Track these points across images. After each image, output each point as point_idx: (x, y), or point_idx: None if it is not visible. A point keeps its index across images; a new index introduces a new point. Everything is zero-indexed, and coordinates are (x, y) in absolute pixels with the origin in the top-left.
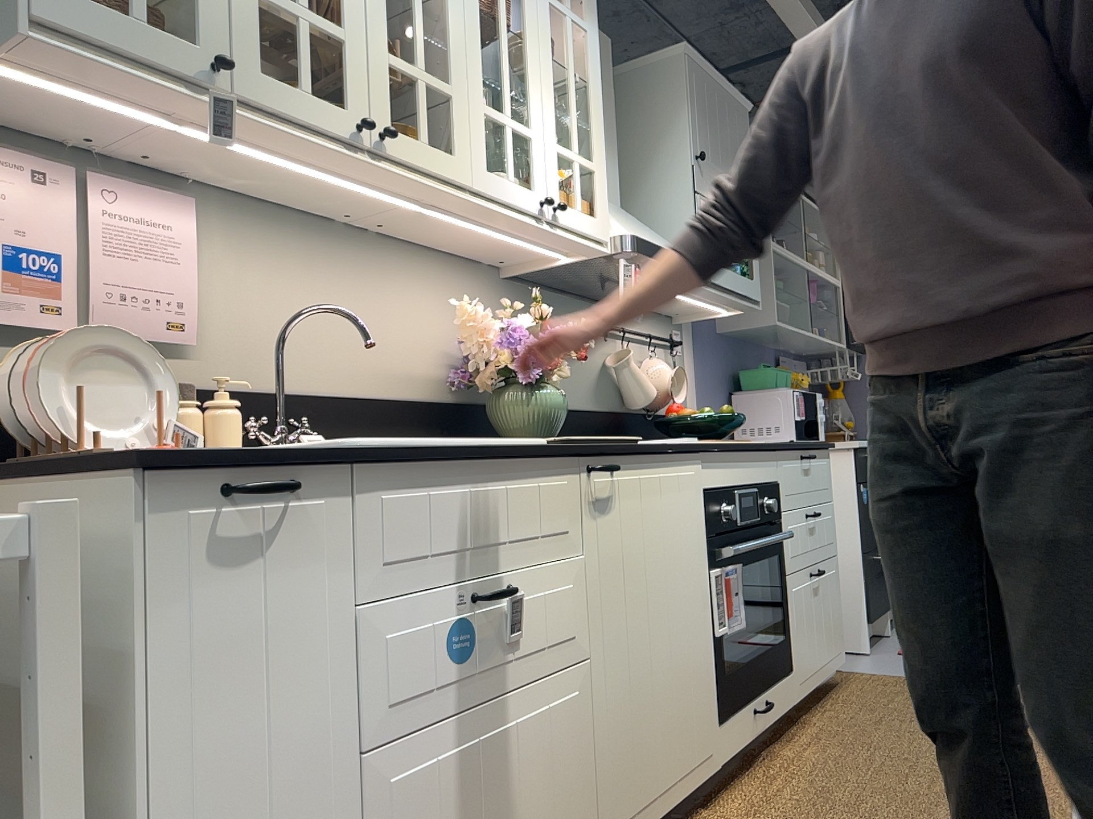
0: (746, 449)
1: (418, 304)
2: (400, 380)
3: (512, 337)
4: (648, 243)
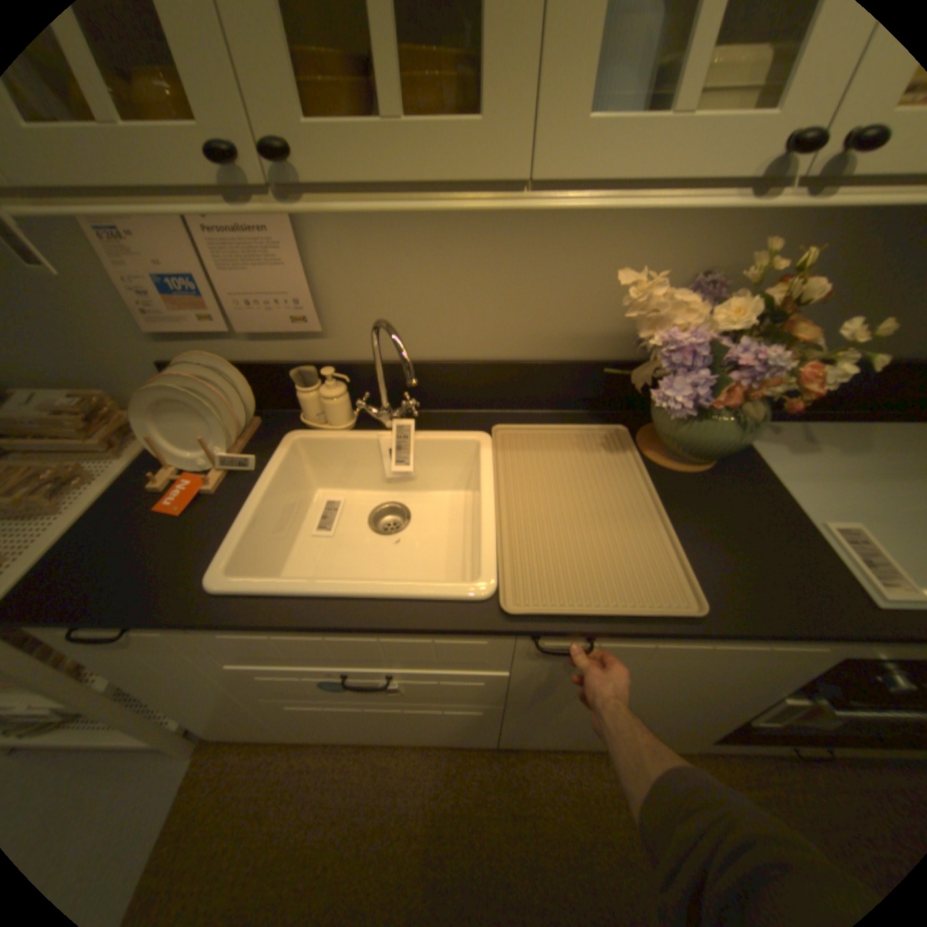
0: None
1: (617, 245)
2: (563, 340)
3: (687, 348)
4: None
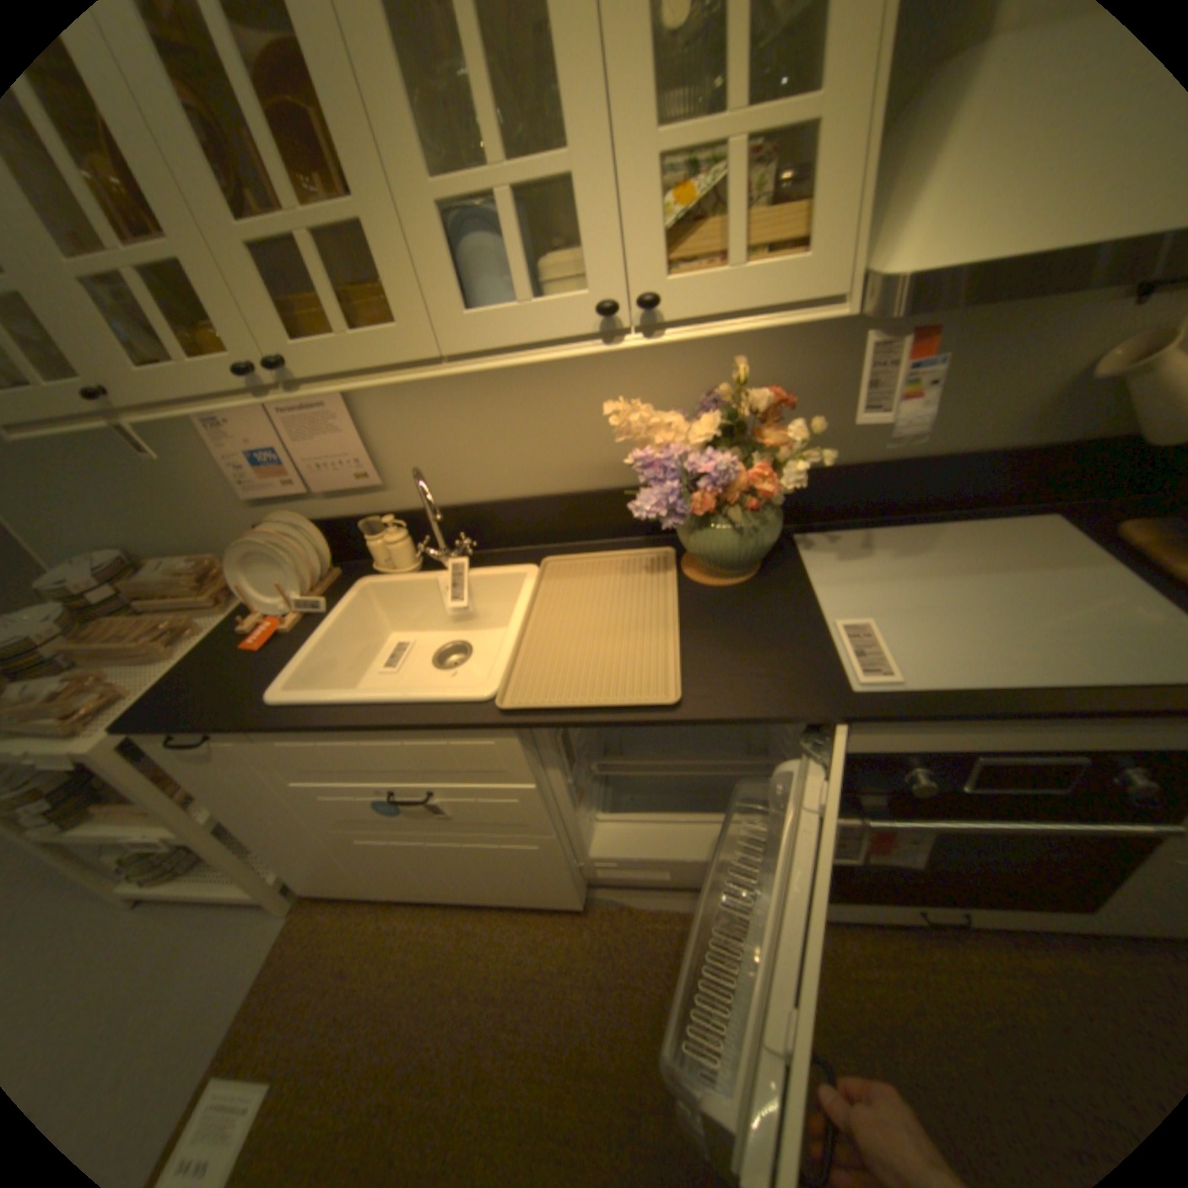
0: (1051, 719)
1: (618, 380)
2: (598, 471)
3: (664, 464)
4: (974, 274)
